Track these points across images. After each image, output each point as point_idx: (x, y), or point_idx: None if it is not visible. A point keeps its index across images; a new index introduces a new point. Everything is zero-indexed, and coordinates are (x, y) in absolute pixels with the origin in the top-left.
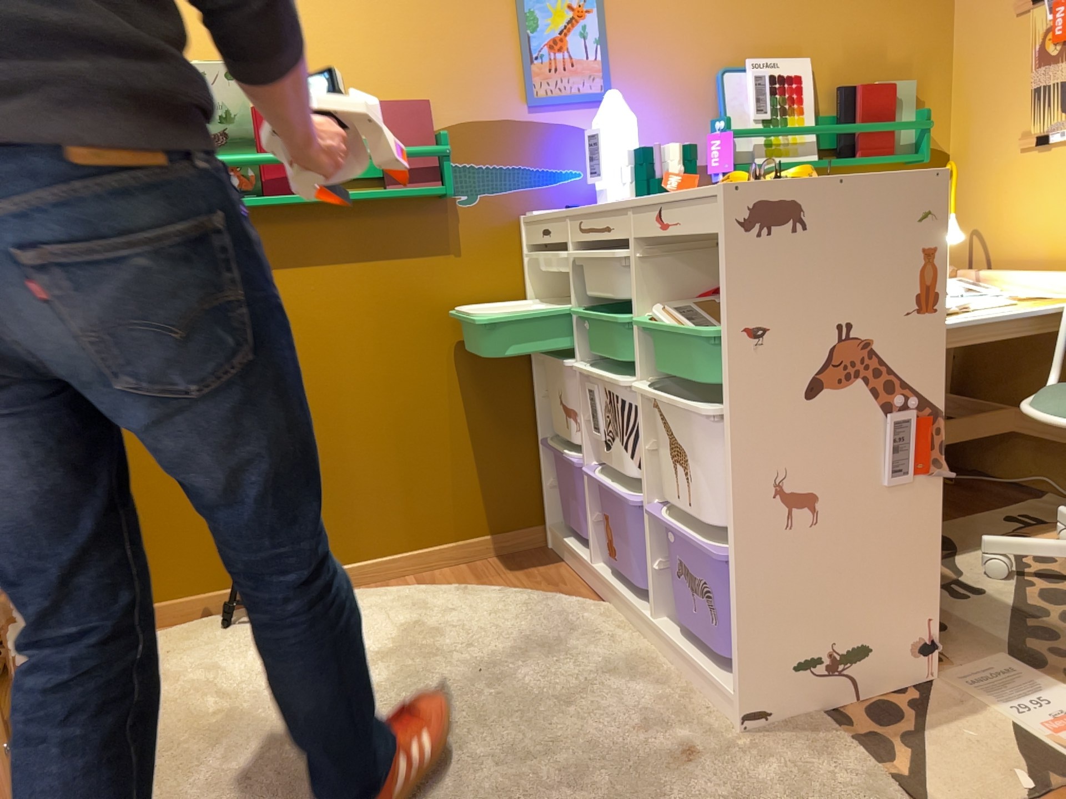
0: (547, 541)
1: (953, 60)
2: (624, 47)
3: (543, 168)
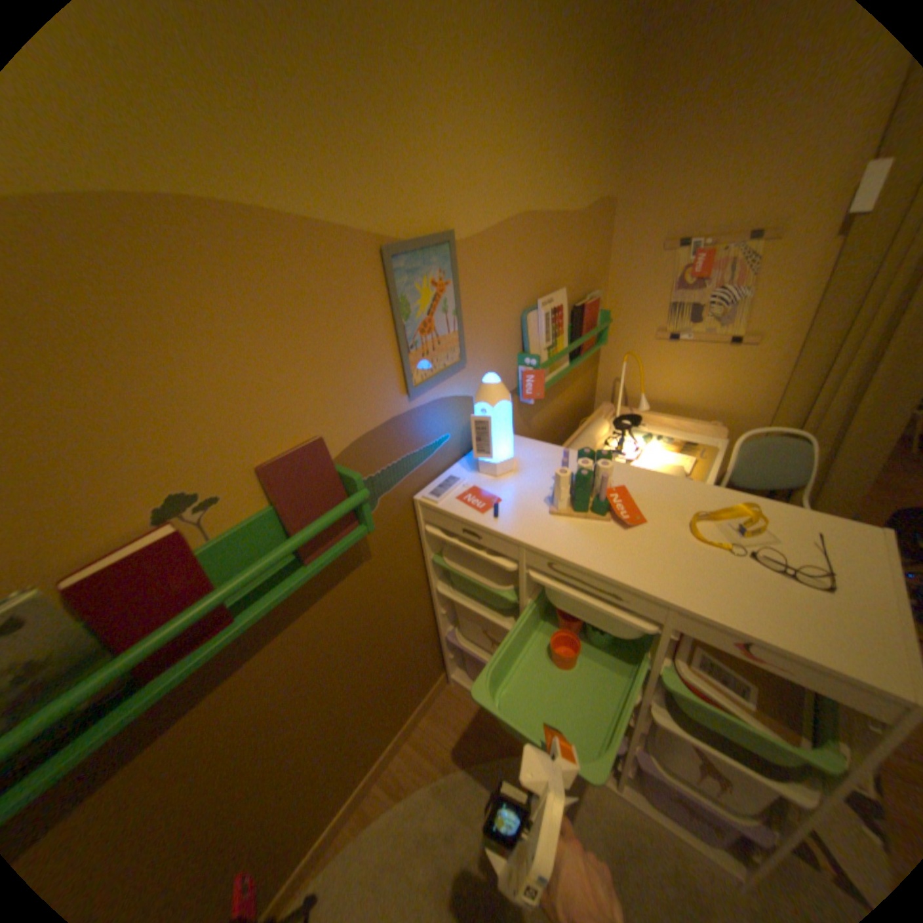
0: (448, 680)
1: (611, 267)
2: (471, 309)
3: (424, 445)
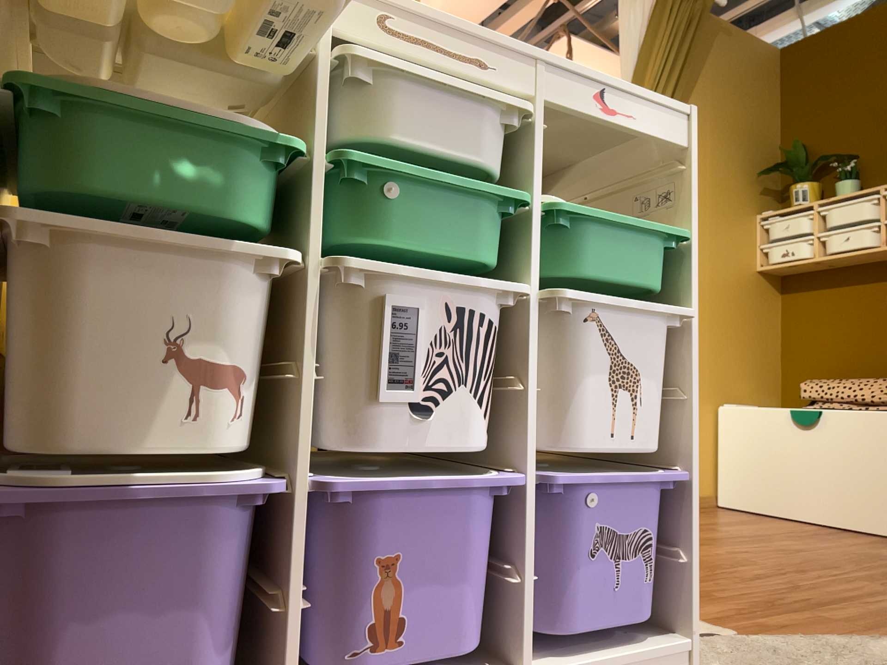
0: None
1: None
2: None
3: None
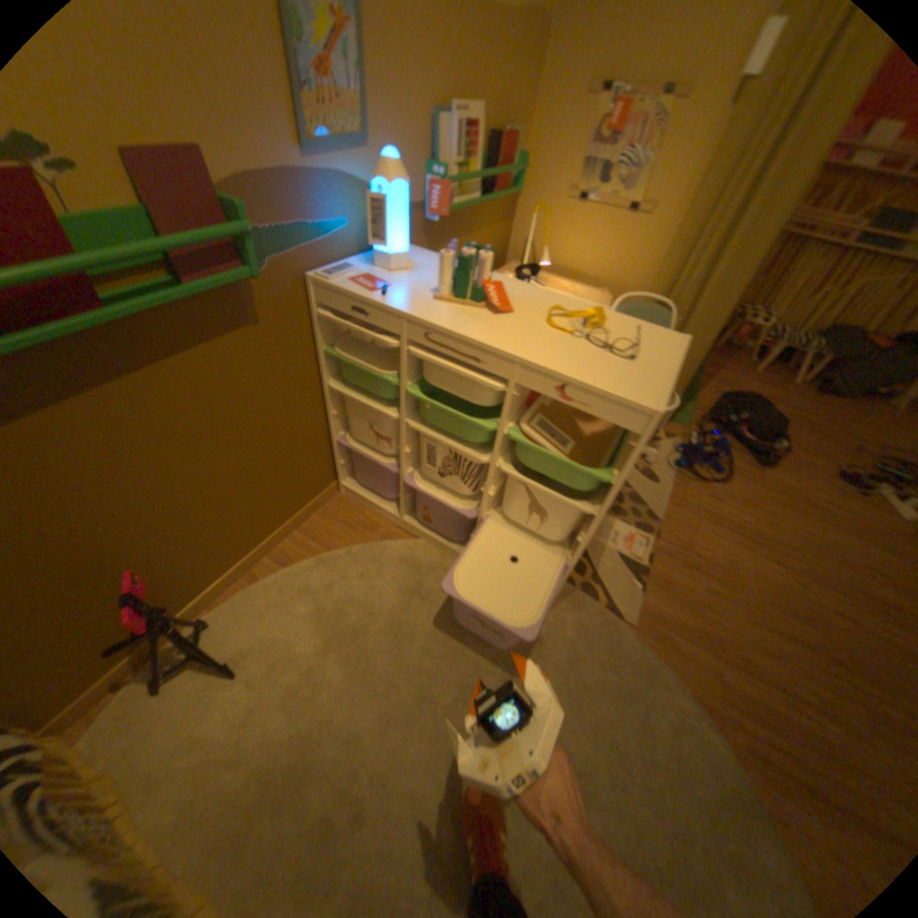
0: (339, 489)
1: (538, 106)
2: (377, 73)
3: (319, 220)
